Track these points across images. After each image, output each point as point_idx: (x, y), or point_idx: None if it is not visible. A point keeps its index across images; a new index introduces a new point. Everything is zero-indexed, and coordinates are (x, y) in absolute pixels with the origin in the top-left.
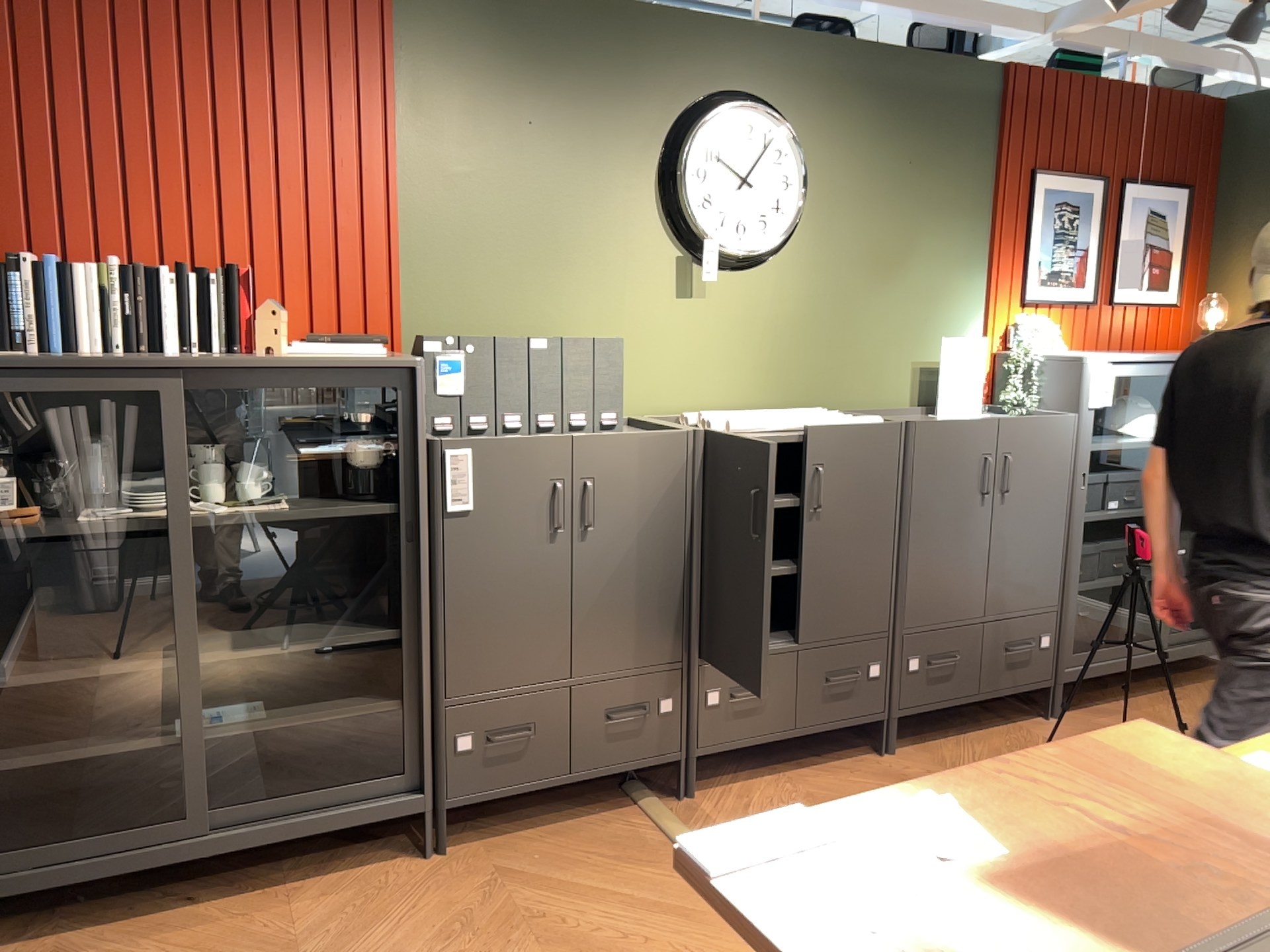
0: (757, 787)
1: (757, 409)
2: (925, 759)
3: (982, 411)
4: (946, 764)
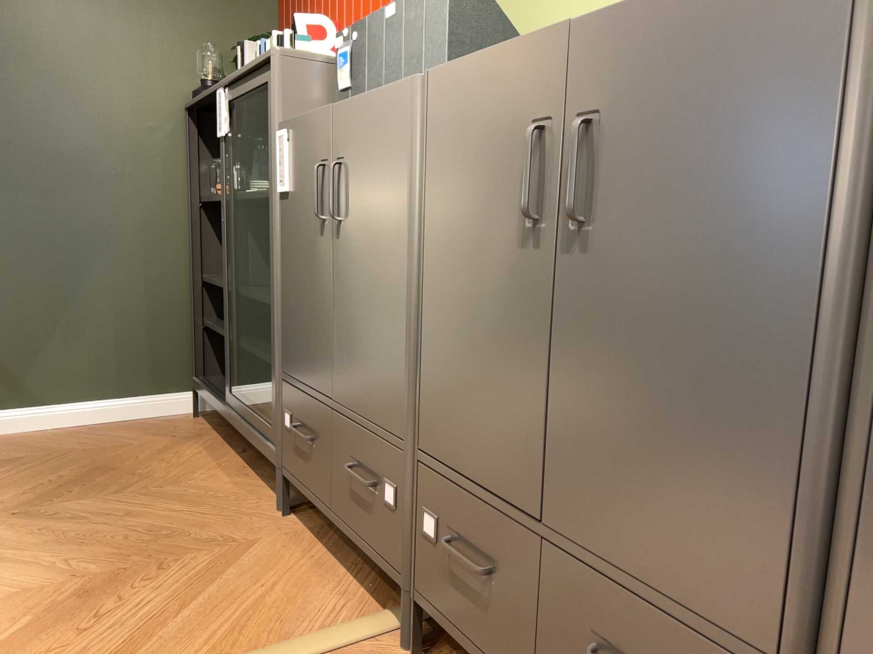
0: None
1: None
2: None
3: None
4: None
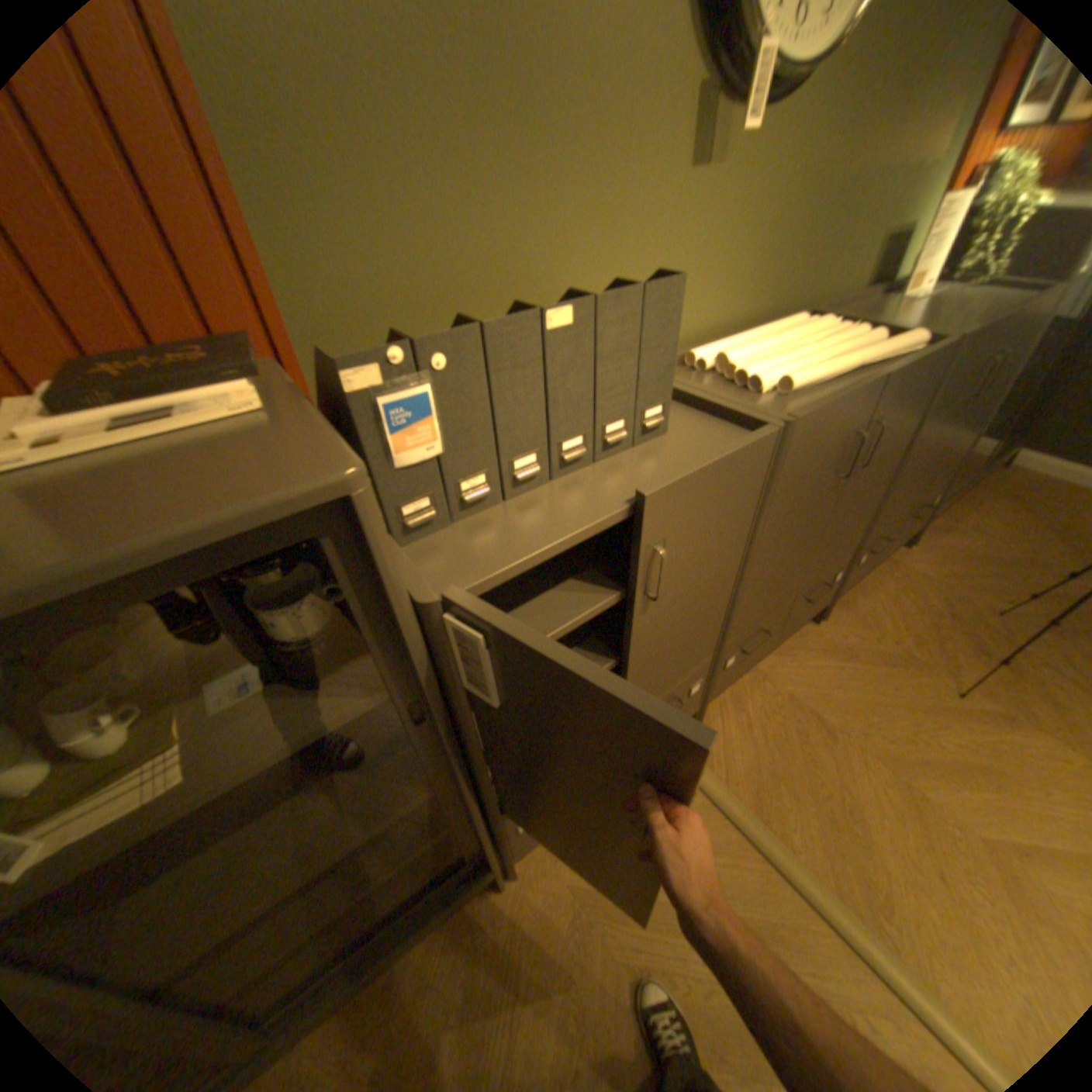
0: (744, 693)
1: (747, 322)
2: (851, 620)
3: (935, 282)
4: (870, 625)
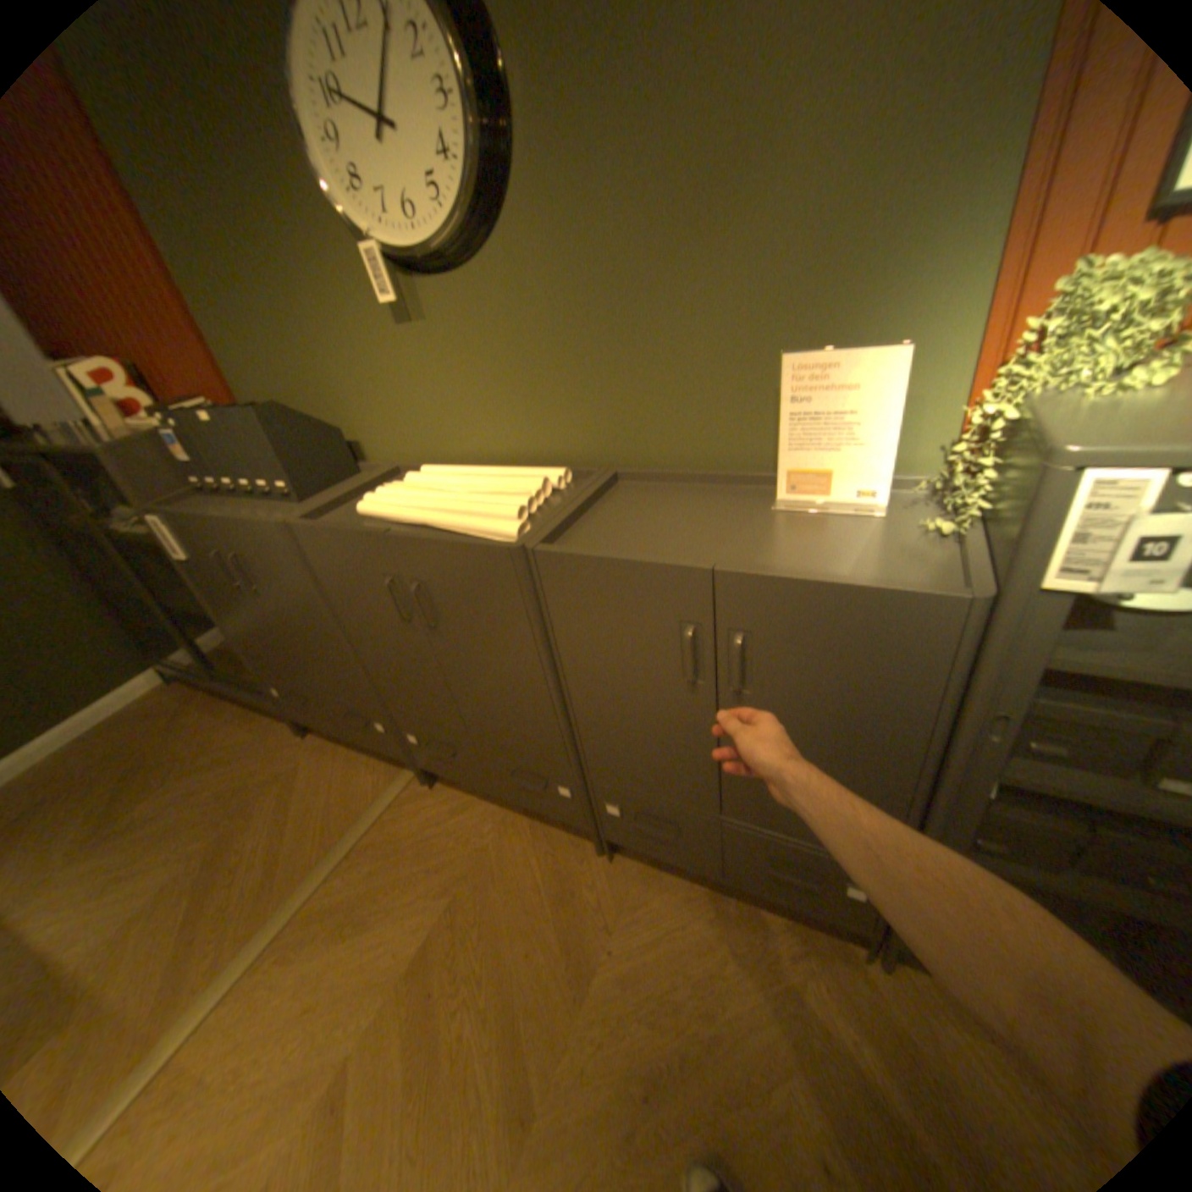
0: (473, 811)
1: (523, 461)
2: (625, 891)
3: (891, 500)
4: (628, 915)
